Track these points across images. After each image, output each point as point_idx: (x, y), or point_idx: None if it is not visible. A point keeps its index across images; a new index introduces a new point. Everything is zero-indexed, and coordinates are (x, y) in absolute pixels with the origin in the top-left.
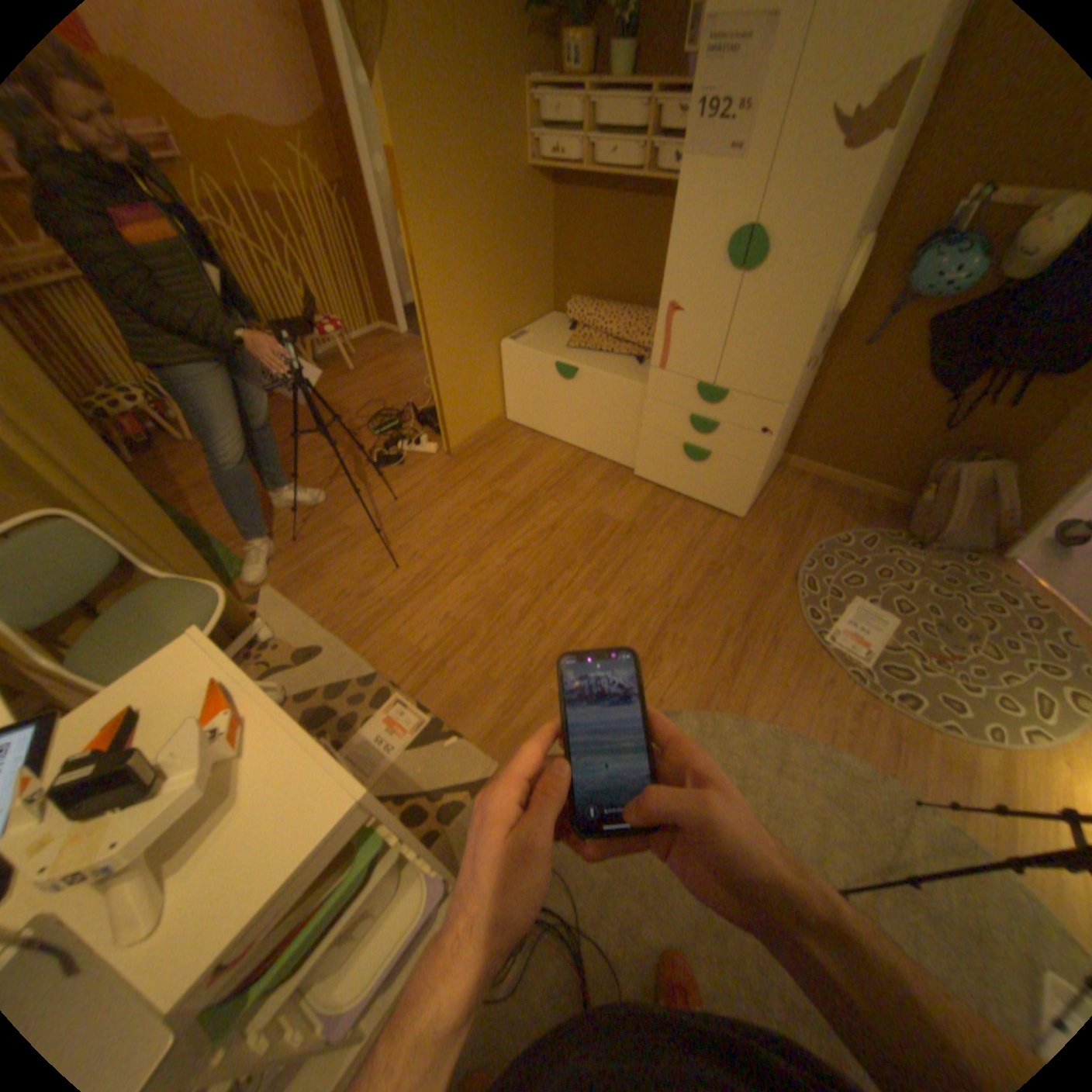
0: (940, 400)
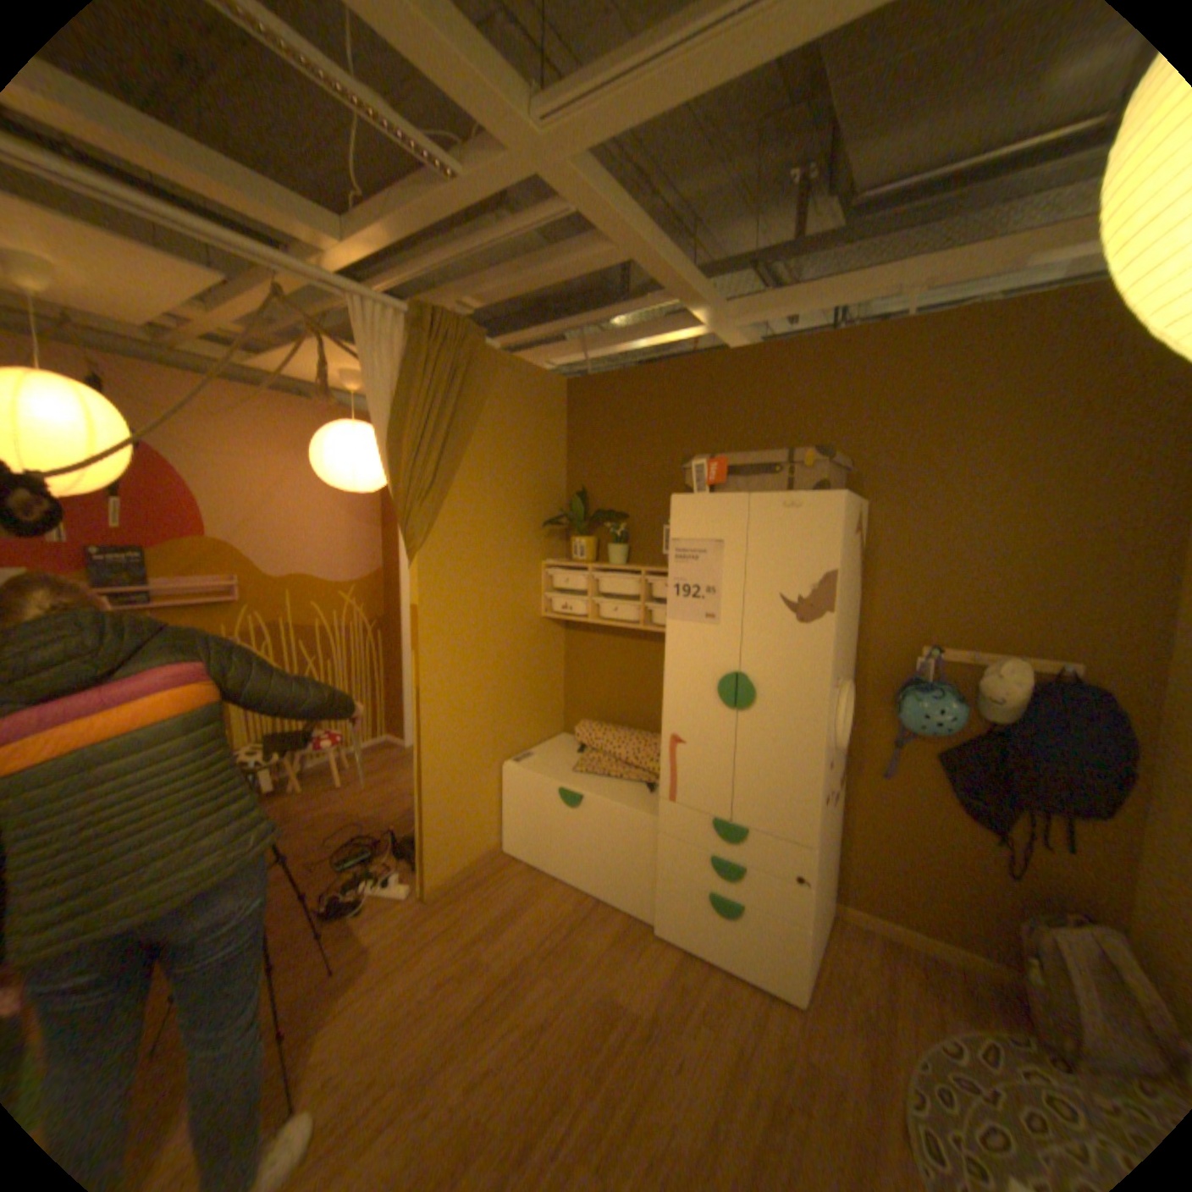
0: (990, 843)
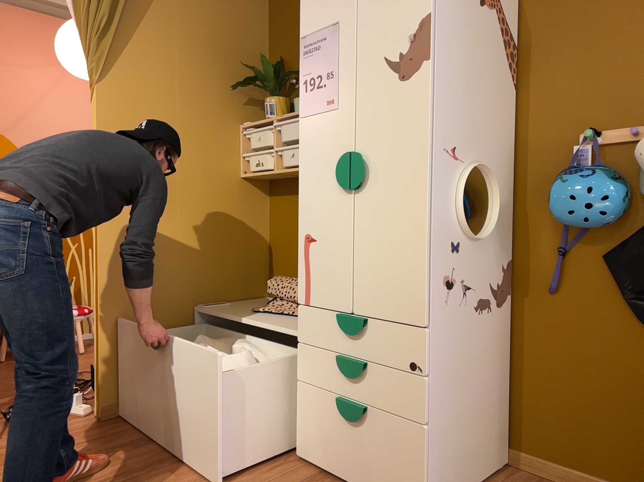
0: None
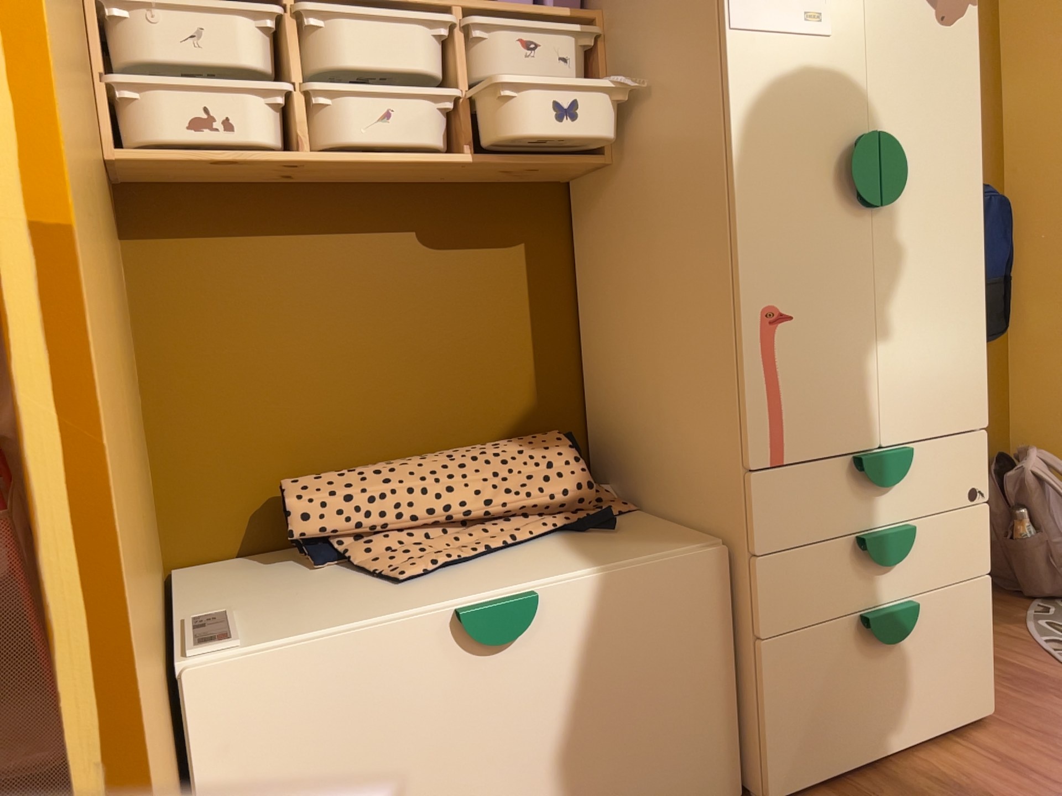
0: None
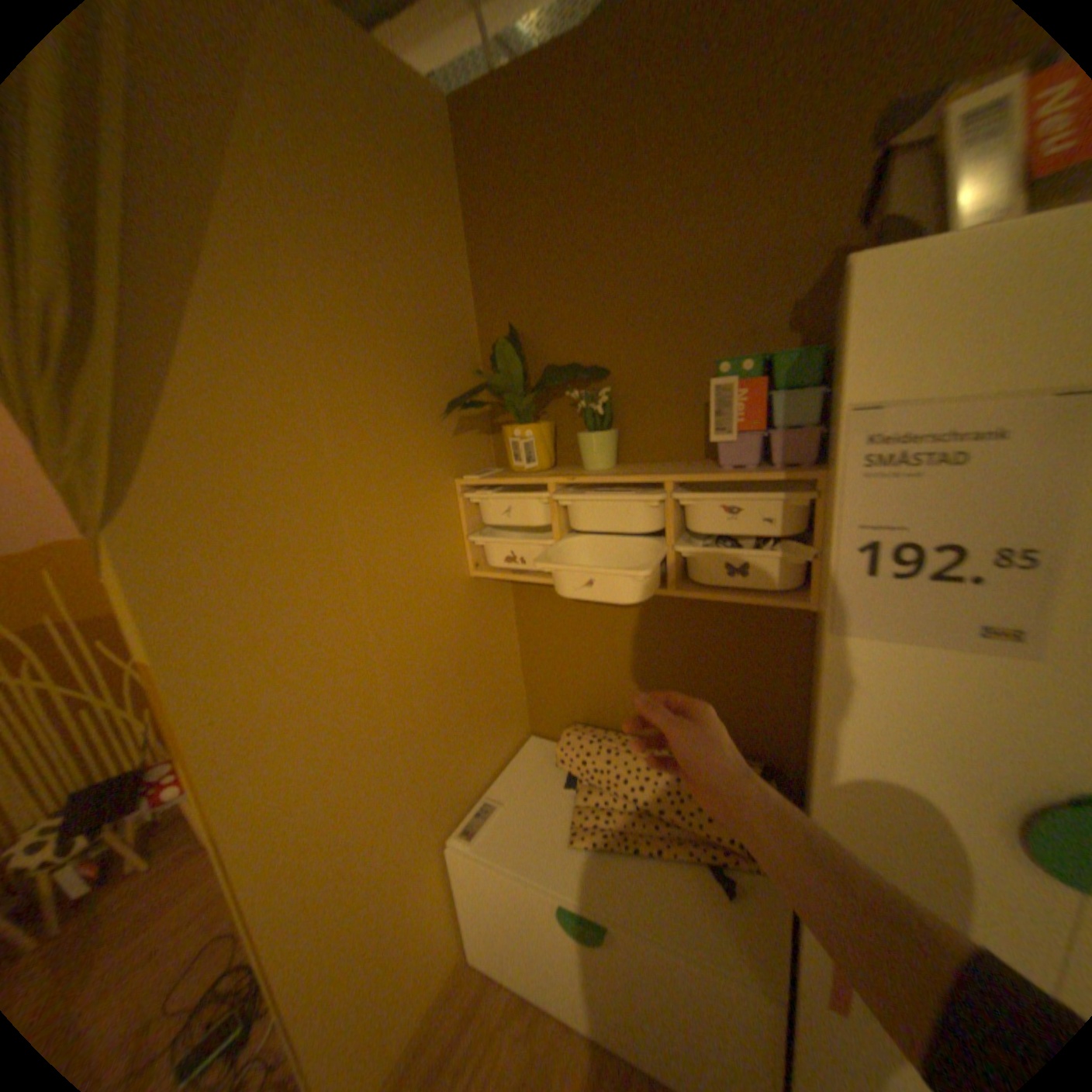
0: None
